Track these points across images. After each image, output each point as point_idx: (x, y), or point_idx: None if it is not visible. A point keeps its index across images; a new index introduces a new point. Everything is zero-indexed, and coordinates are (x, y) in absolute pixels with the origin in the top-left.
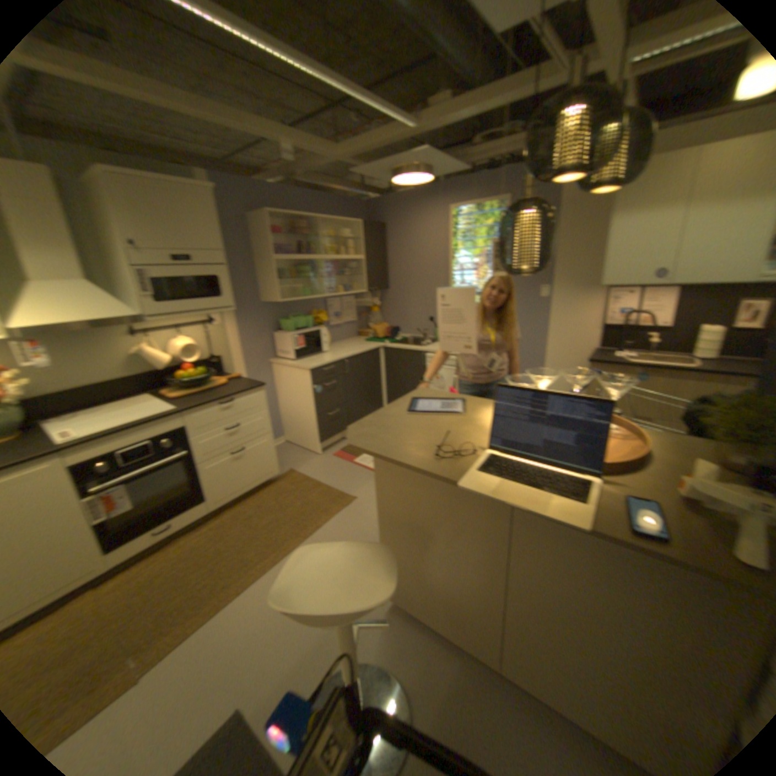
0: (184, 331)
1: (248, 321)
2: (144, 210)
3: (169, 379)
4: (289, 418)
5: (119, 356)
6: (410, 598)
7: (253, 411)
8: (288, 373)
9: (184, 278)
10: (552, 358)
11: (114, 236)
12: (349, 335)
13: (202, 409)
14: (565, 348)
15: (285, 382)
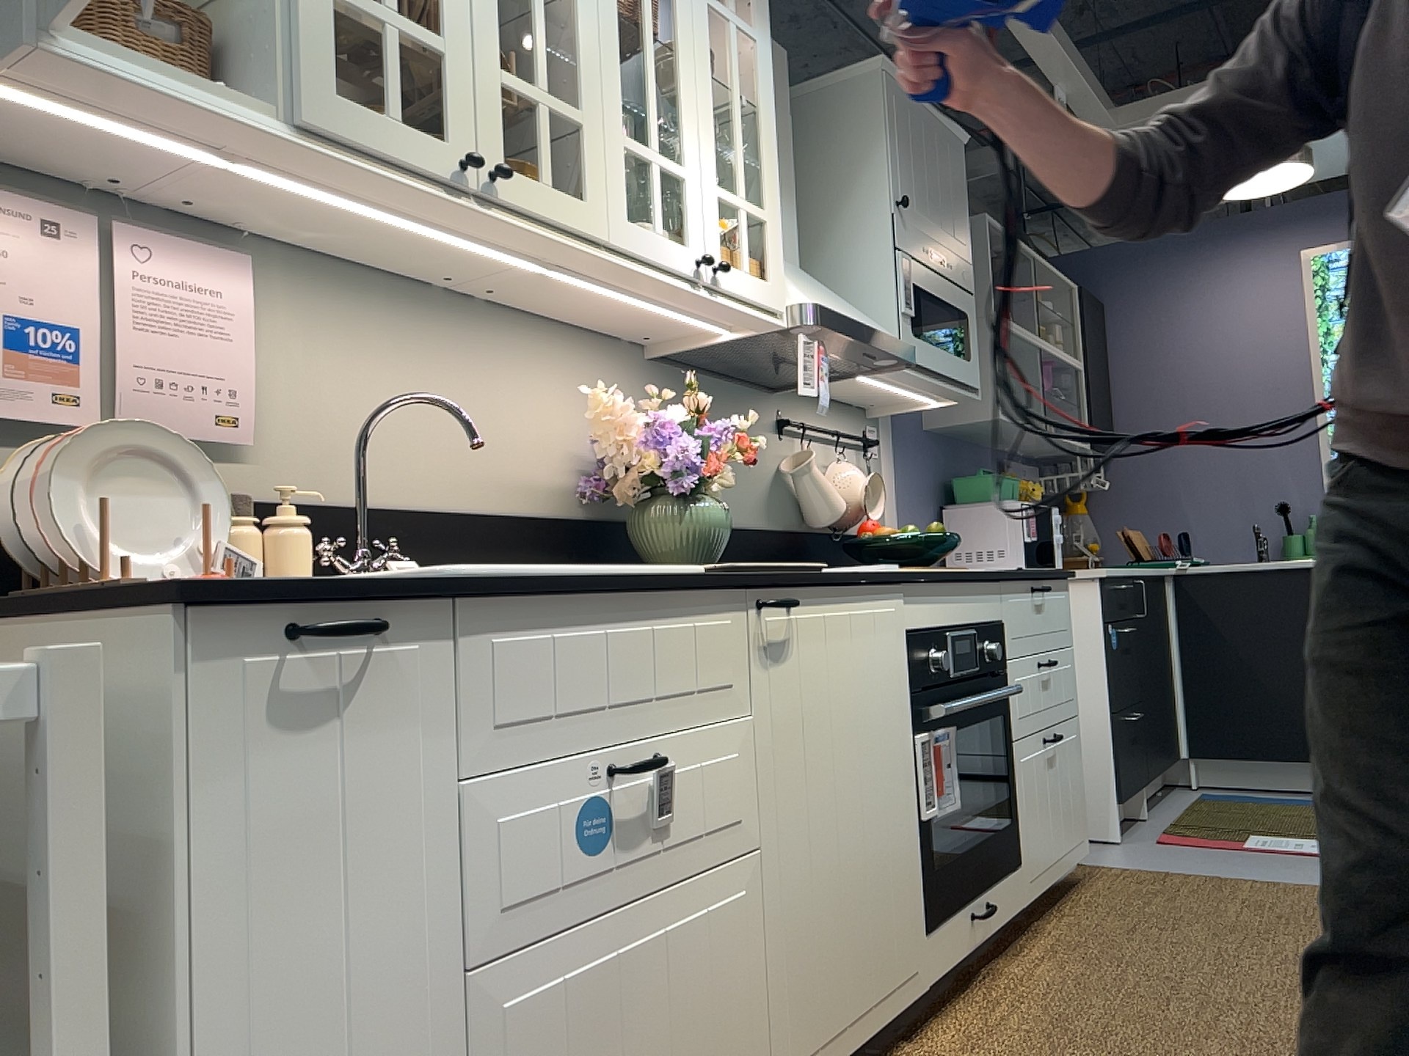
0: (842, 455)
1: (914, 468)
2: (915, 153)
3: (870, 542)
4: None
5: (769, 476)
6: None
7: (1064, 637)
8: None
9: (940, 302)
10: None
11: (875, 190)
12: None
13: (1021, 588)
14: None
15: None
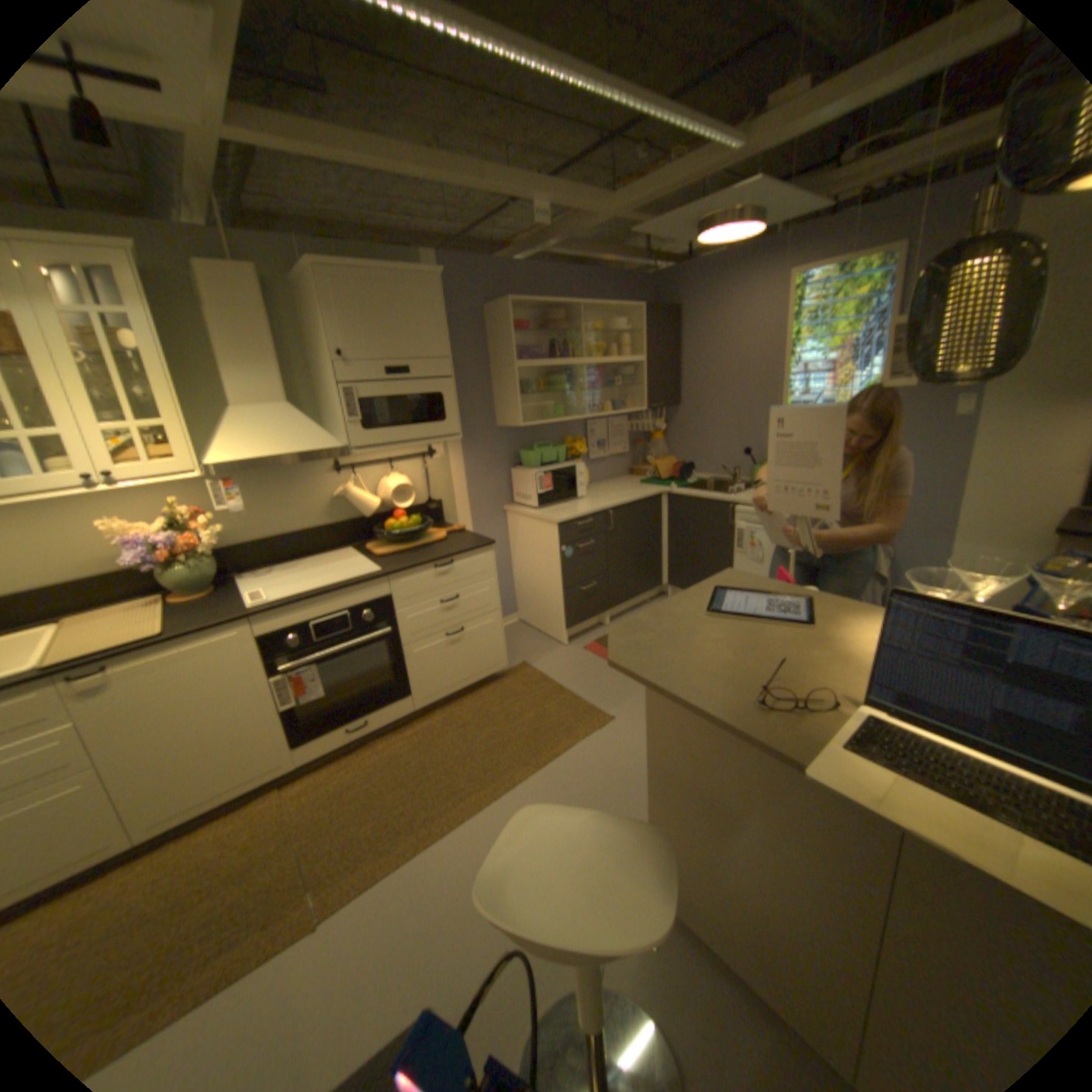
0: (401, 468)
1: (481, 455)
2: (359, 311)
3: (379, 531)
4: (527, 591)
5: (326, 499)
6: (696, 909)
7: (479, 580)
8: (530, 528)
9: (402, 398)
10: (976, 521)
11: (324, 347)
12: (618, 474)
13: (416, 573)
14: (1006, 506)
15: (525, 540)
